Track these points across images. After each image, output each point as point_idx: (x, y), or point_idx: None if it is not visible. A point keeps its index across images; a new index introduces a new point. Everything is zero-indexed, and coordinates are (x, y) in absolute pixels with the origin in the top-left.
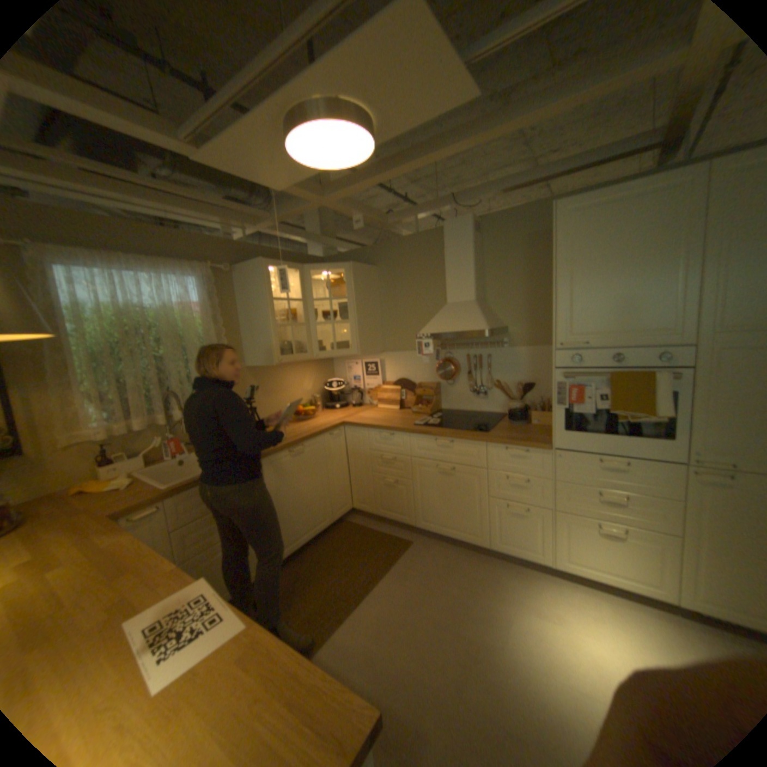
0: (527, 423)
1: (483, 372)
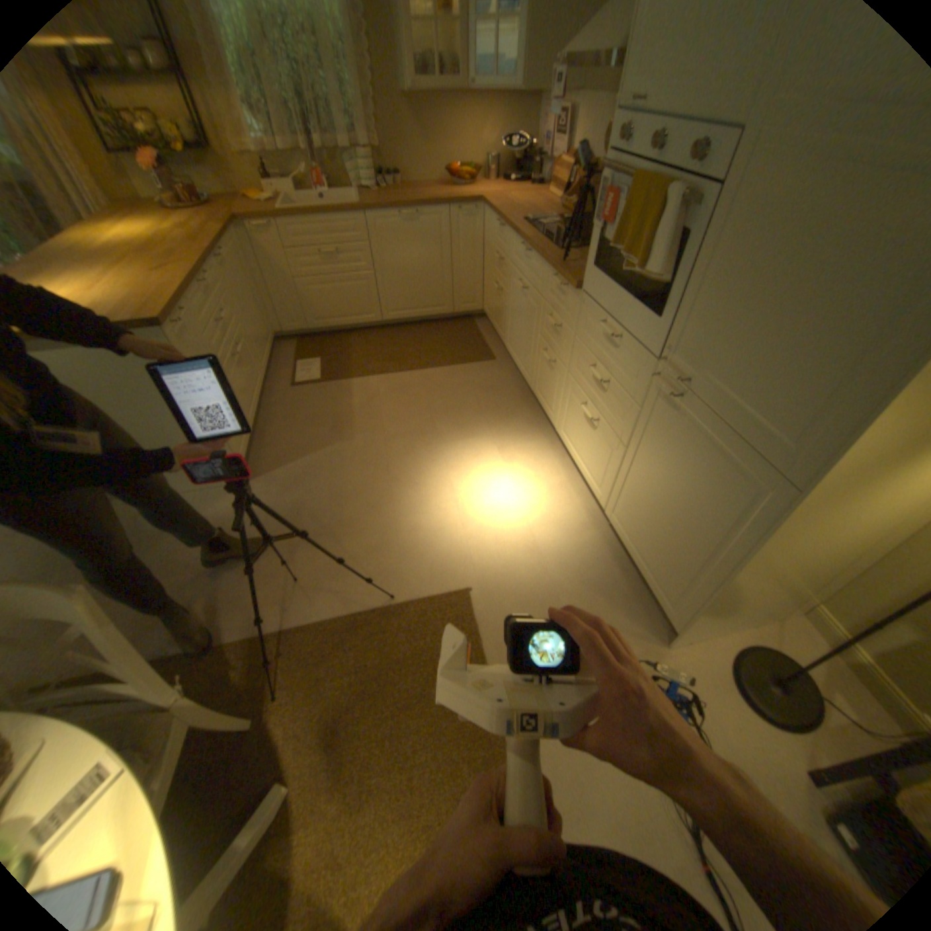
0: None
1: None
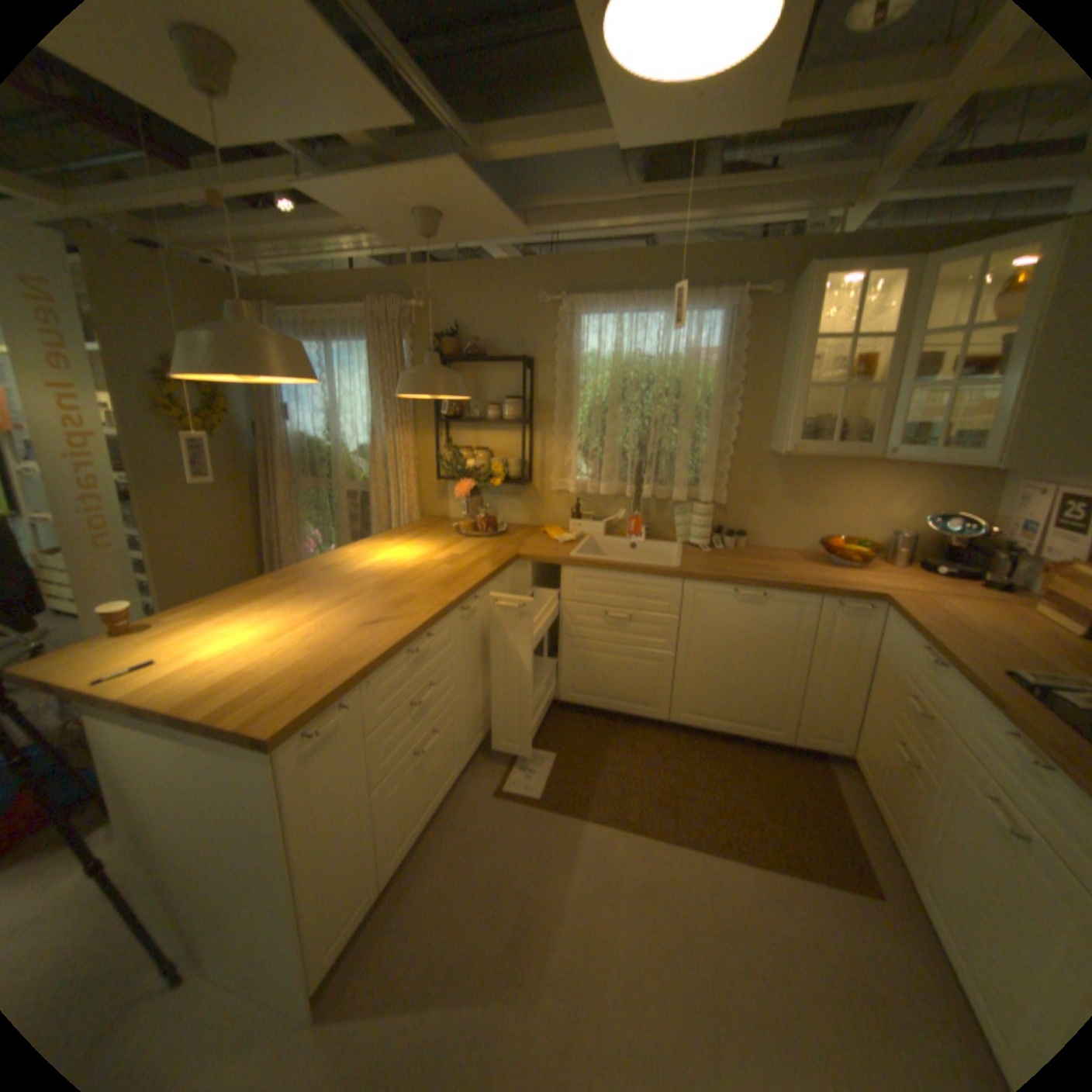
0: None
1: None
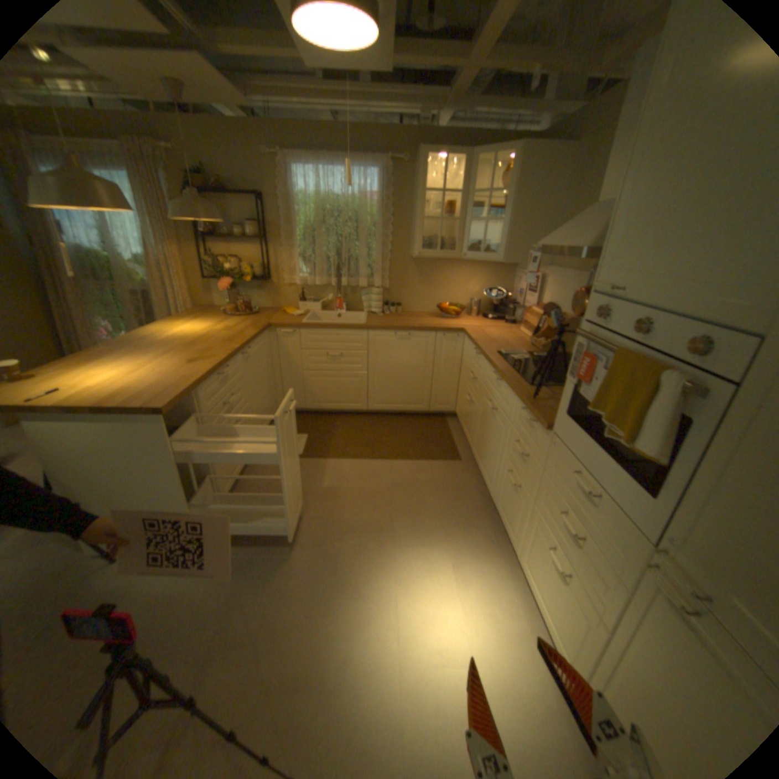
0: None
1: None
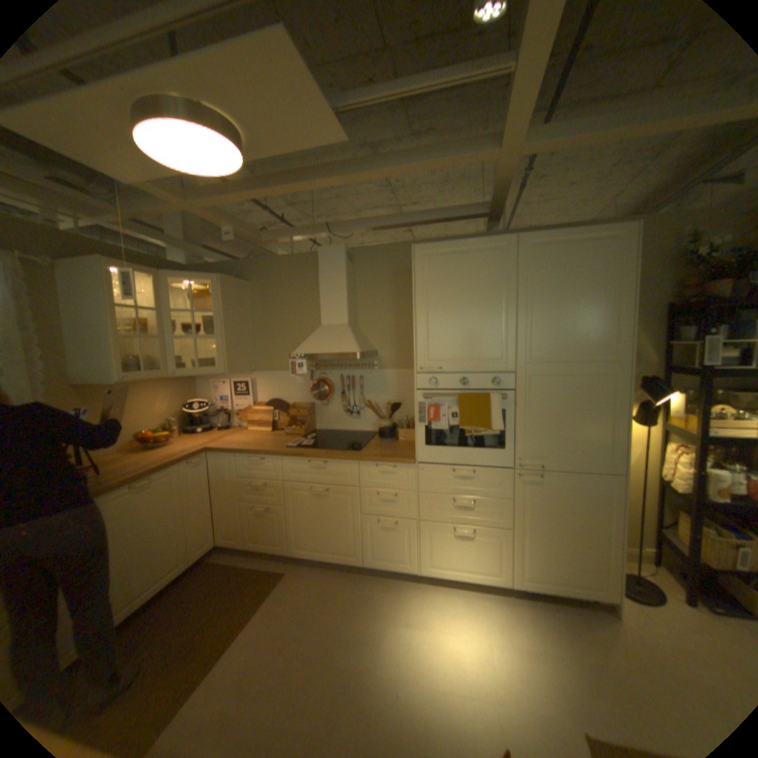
0: (395, 440)
1: (356, 393)
